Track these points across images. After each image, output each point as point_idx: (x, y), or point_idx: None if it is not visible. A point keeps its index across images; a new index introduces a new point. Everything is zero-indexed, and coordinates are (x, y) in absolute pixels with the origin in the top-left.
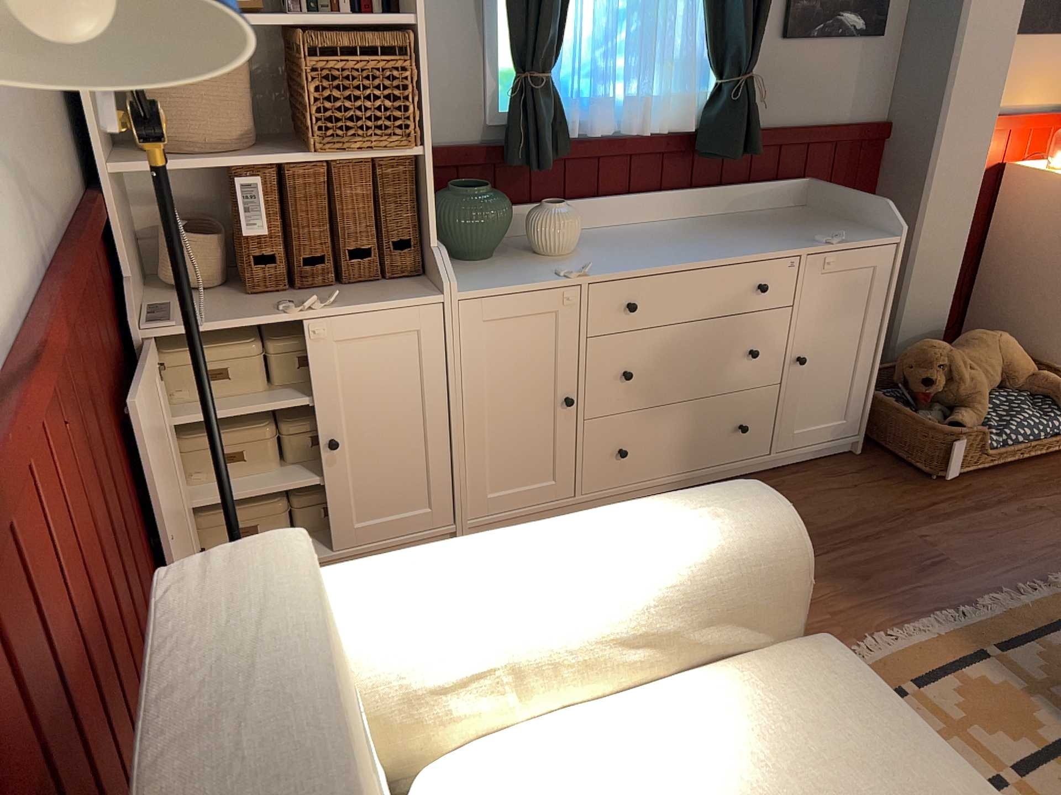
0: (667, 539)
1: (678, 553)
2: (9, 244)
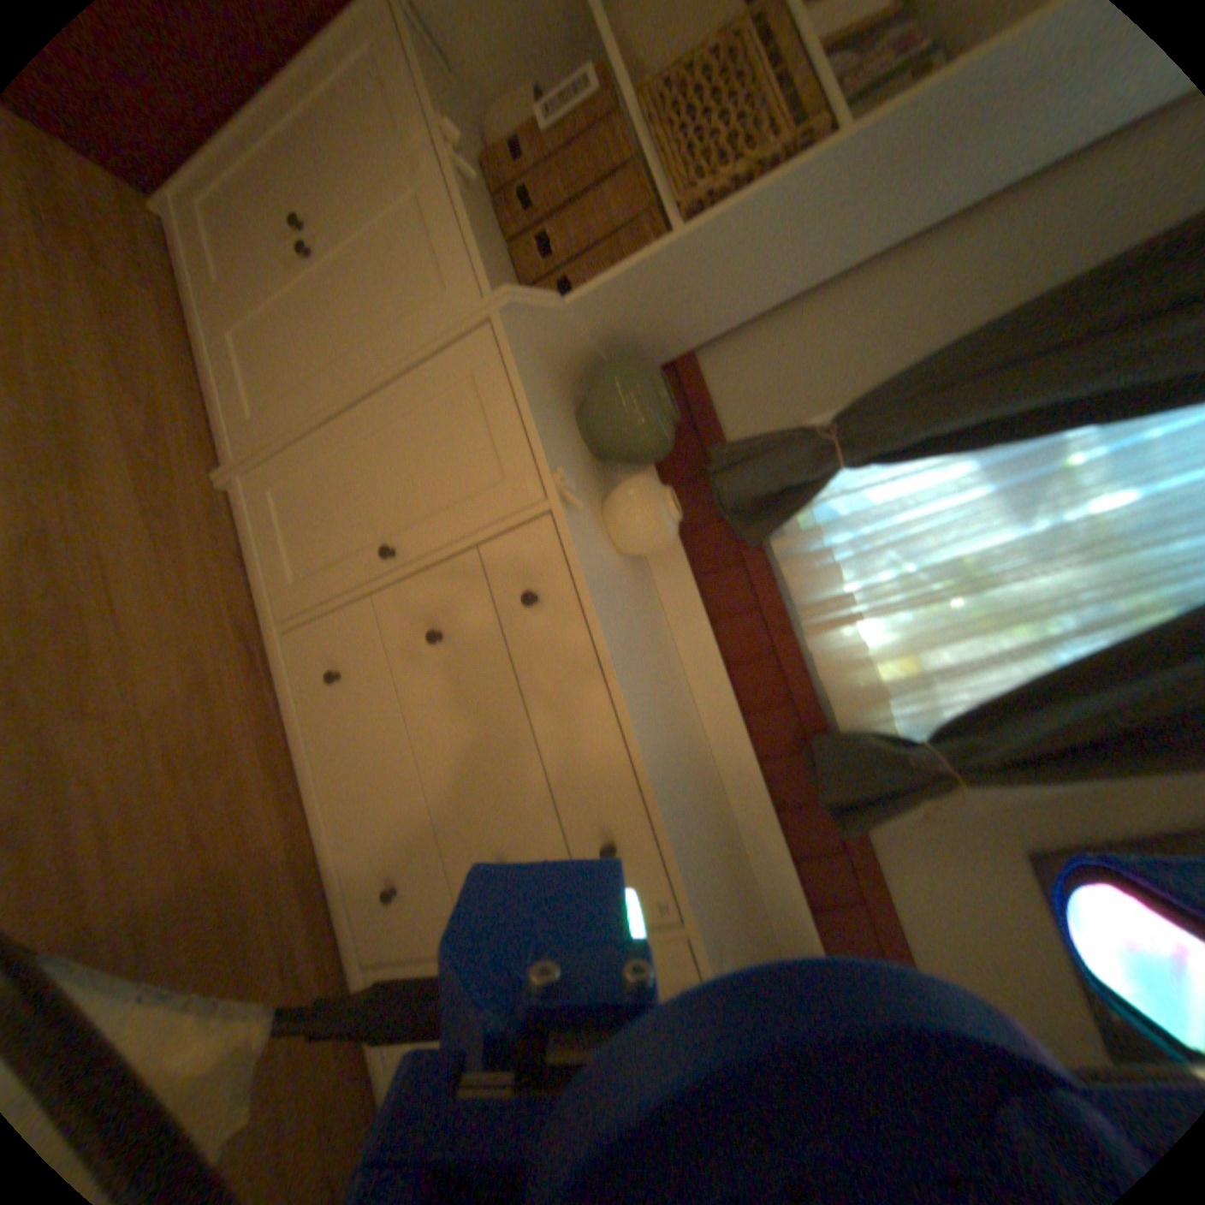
0: None
1: None
2: None
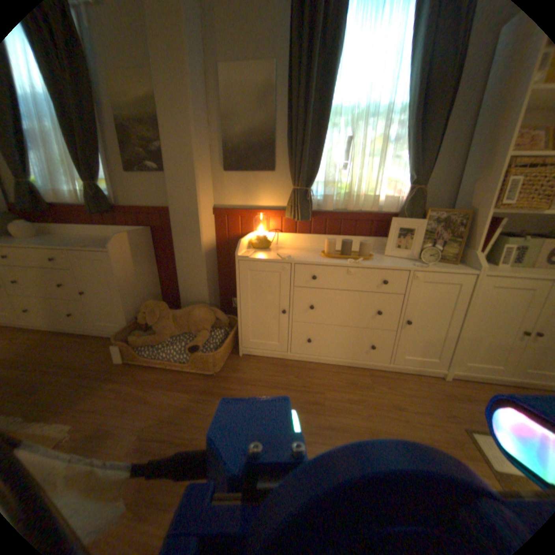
0: None
1: None
2: None
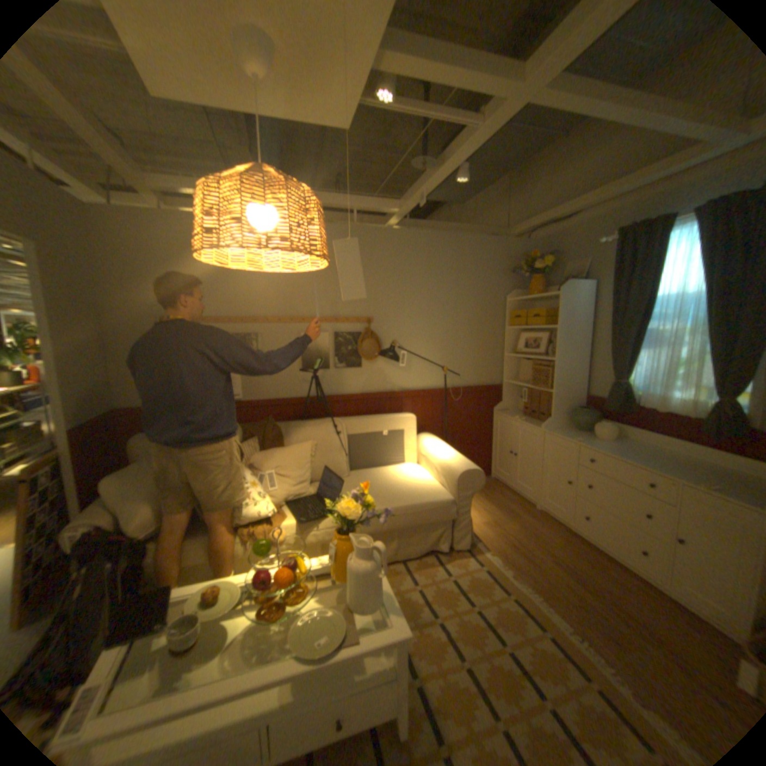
0: (452, 459)
1: (449, 461)
2: (441, 381)
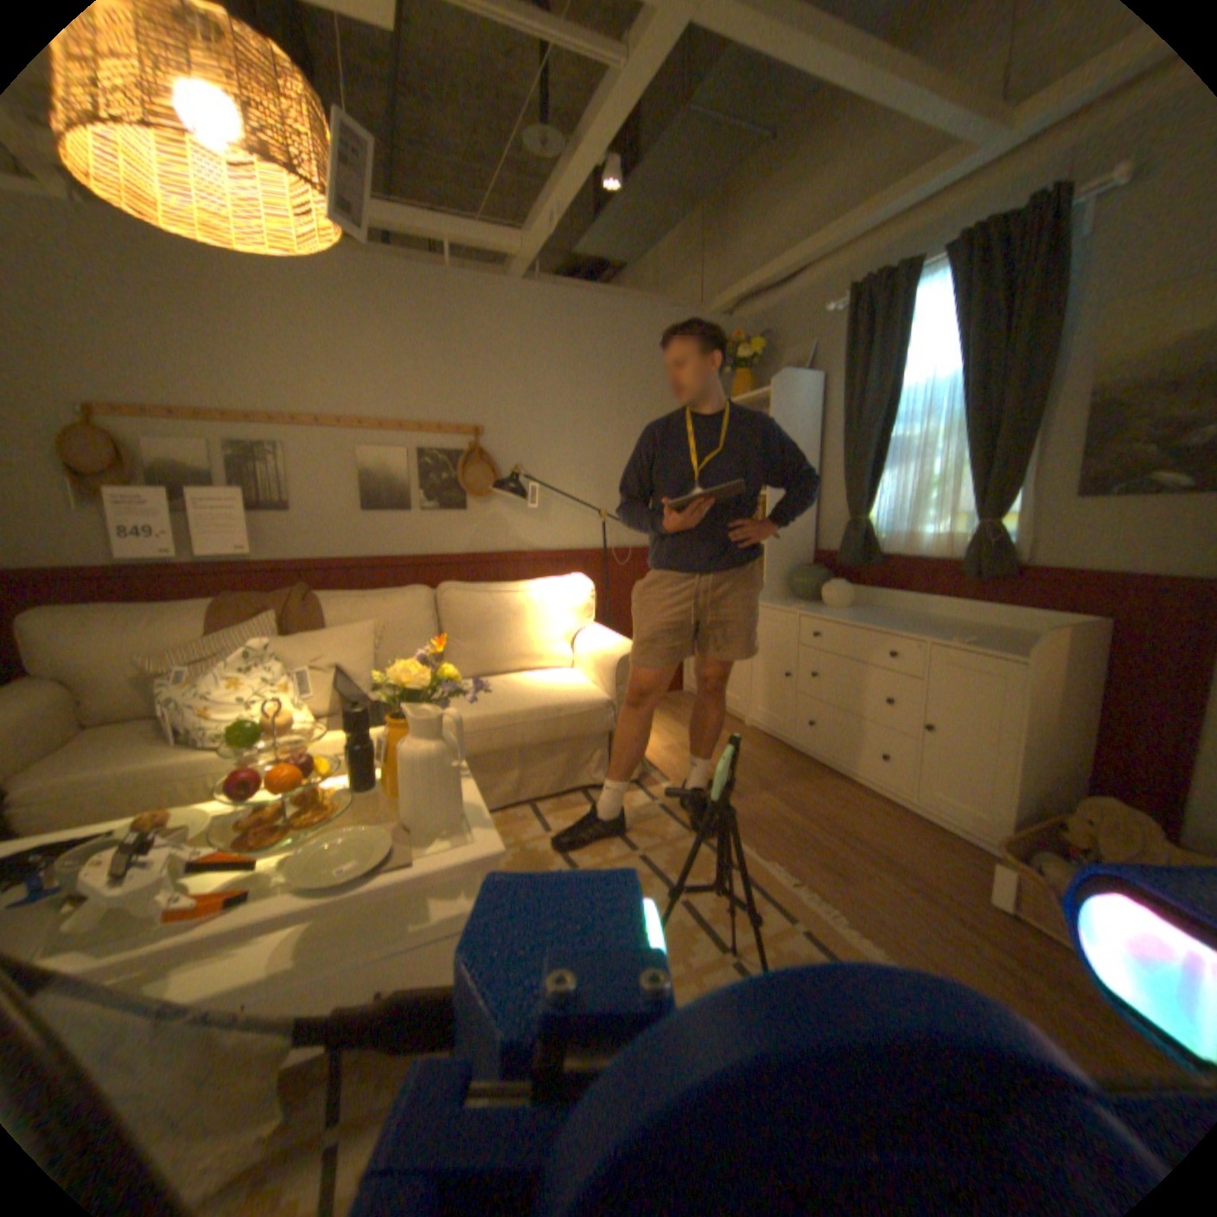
0: (609, 642)
1: (604, 645)
2: (600, 537)
